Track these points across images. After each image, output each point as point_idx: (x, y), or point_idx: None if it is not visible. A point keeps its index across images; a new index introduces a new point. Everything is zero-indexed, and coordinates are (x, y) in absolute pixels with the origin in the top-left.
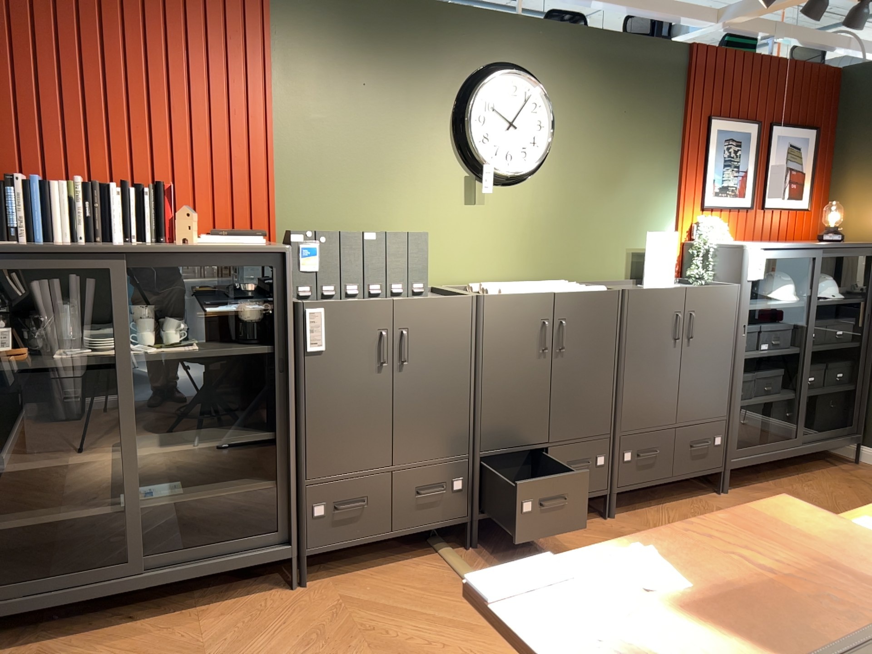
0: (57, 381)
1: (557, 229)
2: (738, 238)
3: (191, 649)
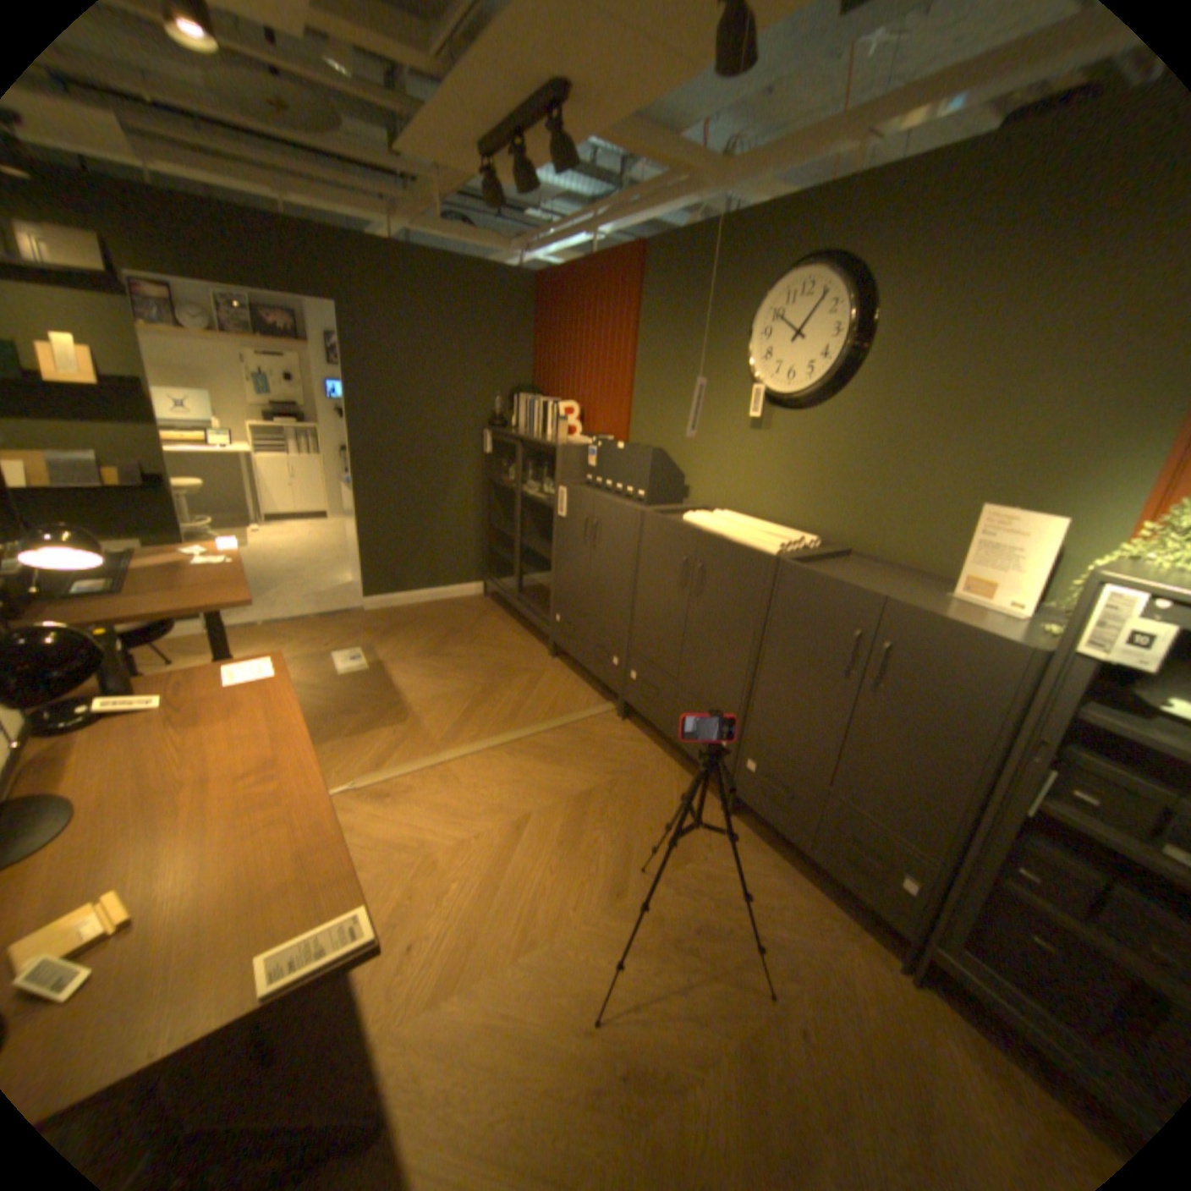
0: (519, 499)
1: (855, 472)
2: None
3: (496, 639)
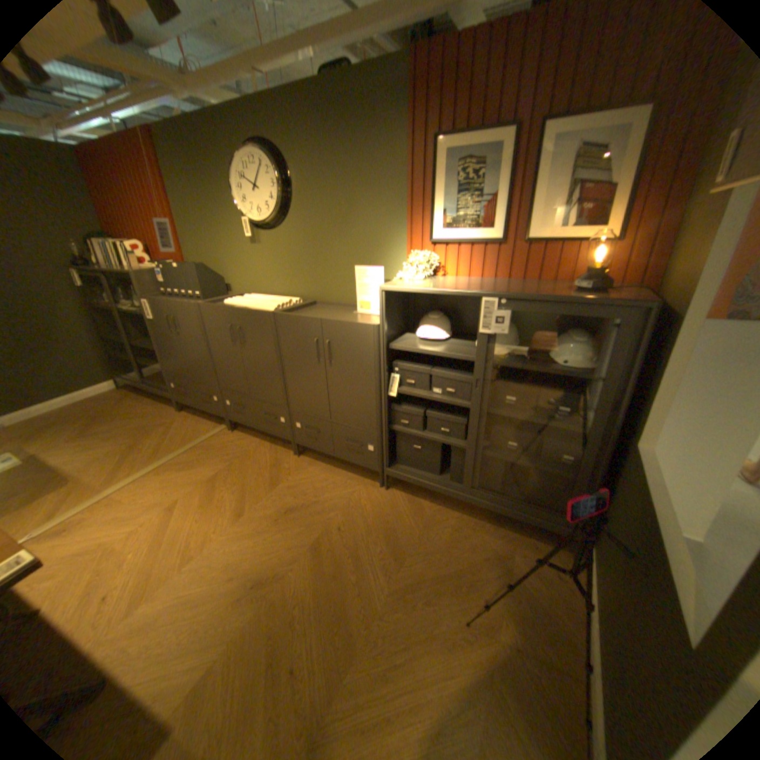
0: (118, 314)
1: (306, 261)
2: (485, 275)
3: (132, 413)
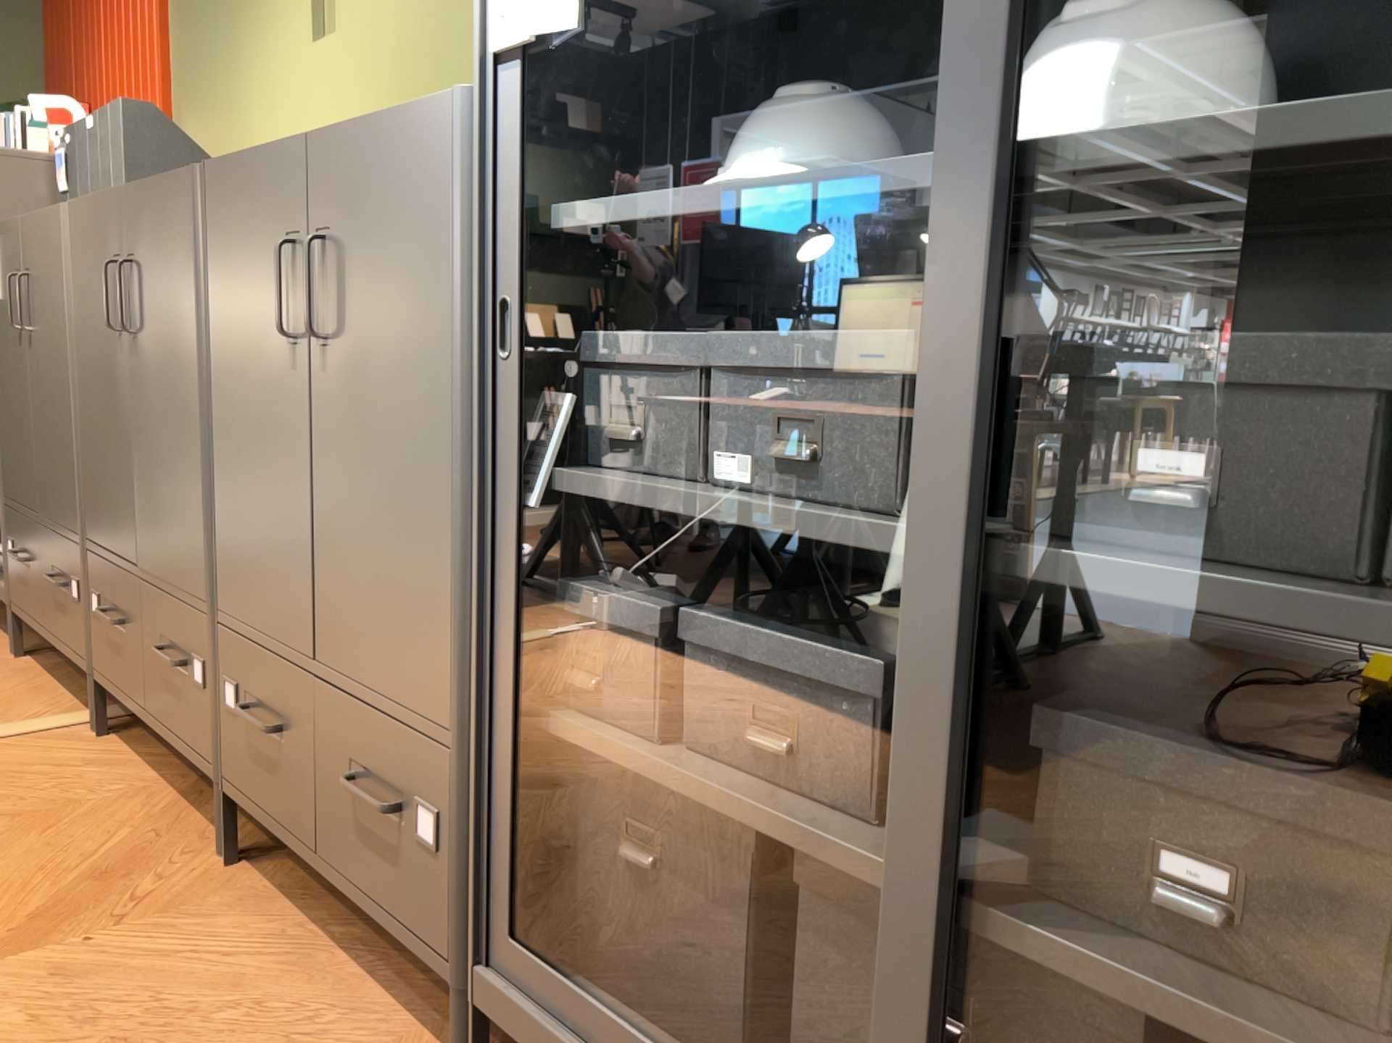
0: None
1: (441, 54)
2: None
3: None
